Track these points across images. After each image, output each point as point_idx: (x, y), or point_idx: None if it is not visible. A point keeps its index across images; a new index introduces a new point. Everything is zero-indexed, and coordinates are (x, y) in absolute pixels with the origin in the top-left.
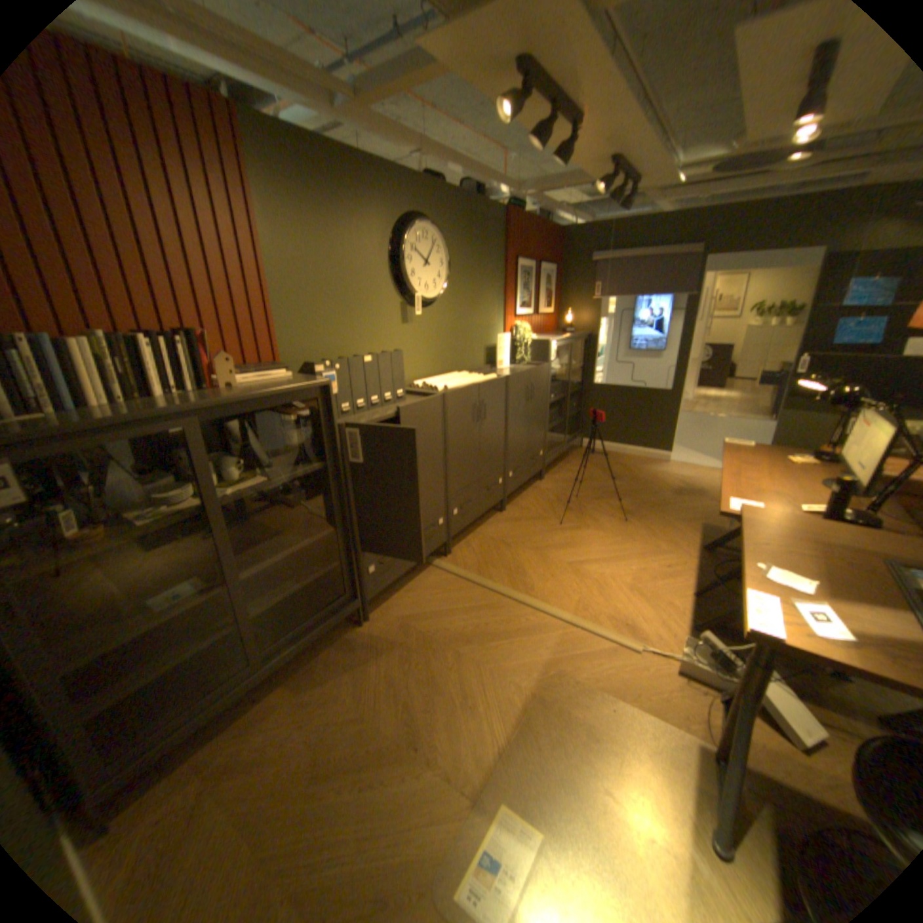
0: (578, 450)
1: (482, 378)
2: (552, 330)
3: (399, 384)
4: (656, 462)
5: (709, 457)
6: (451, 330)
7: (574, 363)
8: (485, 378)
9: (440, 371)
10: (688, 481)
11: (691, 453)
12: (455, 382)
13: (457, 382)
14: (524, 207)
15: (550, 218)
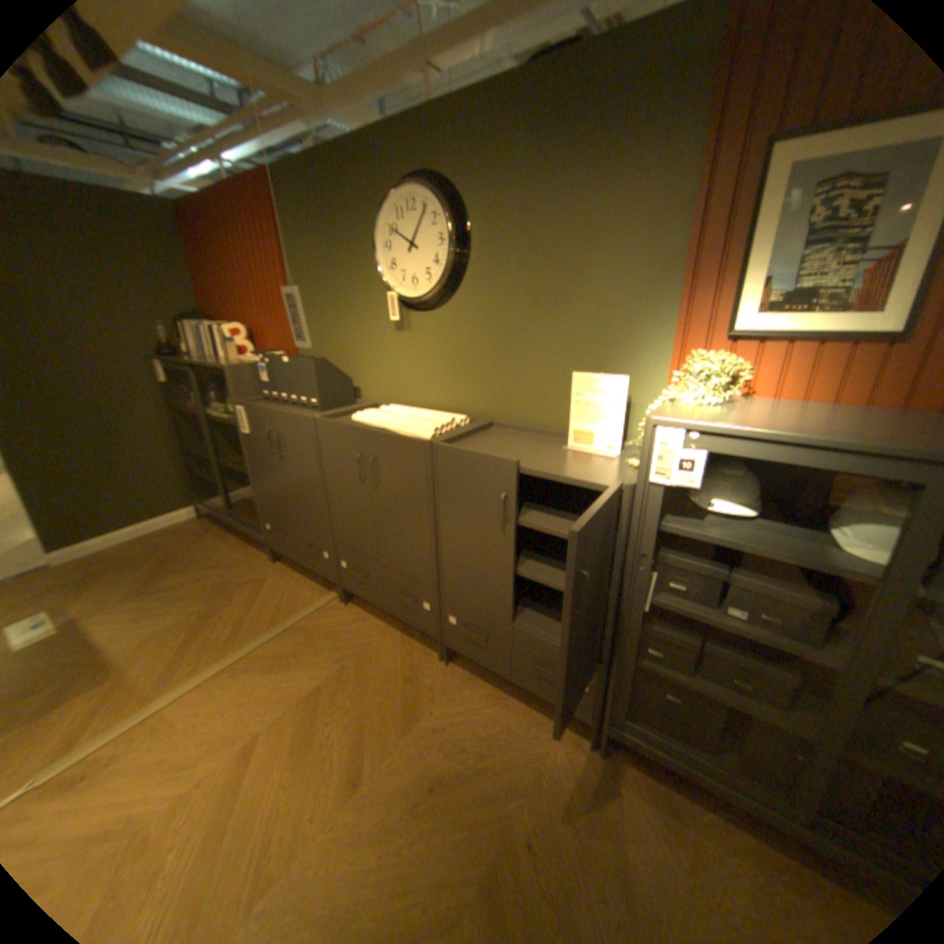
0: None
1: (406, 428)
2: None
3: (311, 392)
4: None
5: None
6: (481, 348)
7: None
8: (411, 430)
9: (456, 407)
10: None
11: None
12: (383, 418)
13: (384, 419)
14: None
15: None
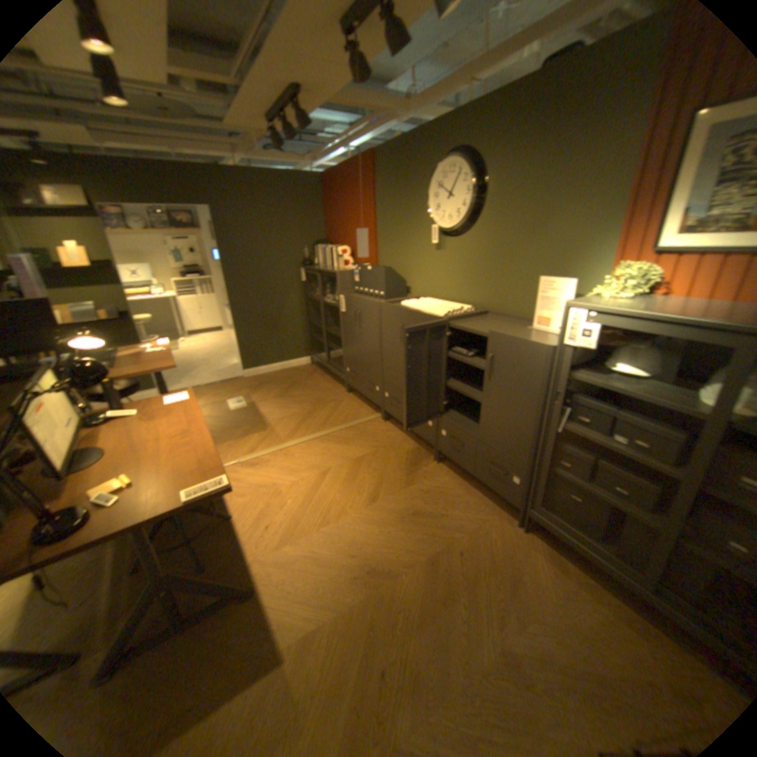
0: None
1: (431, 310)
2: None
3: (382, 288)
4: None
5: None
6: (488, 261)
7: None
8: (434, 311)
9: (469, 300)
10: None
11: None
12: (420, 304)
13: (420, 305)
14: None
15: None
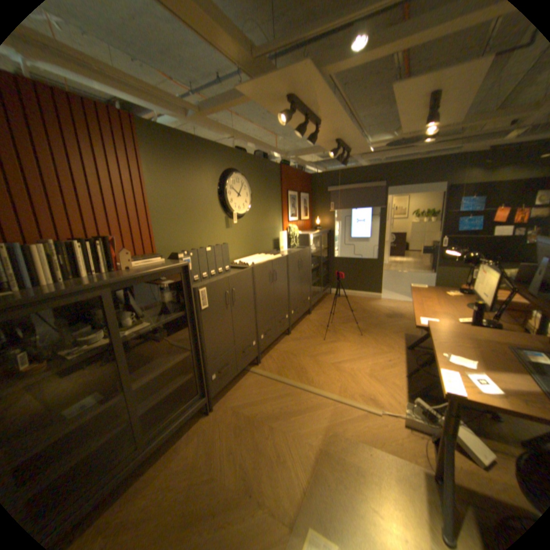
0: (329, 295)
1: (273, 257)
2: (309, 229)
3: (227, 263)
4: (374, 300)
5: (402, 295)
6: (254, 231)
7: (323, 246)
8: (275, 257)
9: (248, 254)
10: (392, 310)
11: (392, 293)
12: (258, 260)
13: (259, 260)
14: (289, 165)
15: (303, 169)
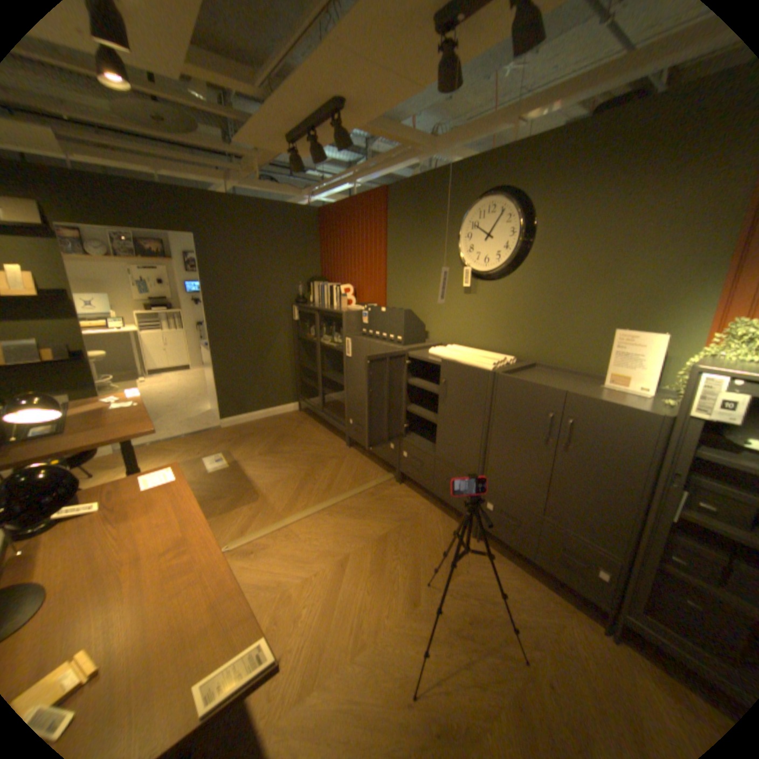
0: None
1: (472, 361)
2: None
3: (399, 332)
4: None
5: None
6: (533, 308)
7: None
8: (476, 362)
9: (506, 350)
10: None
11: None
12: (452, 353)
13: (453, 354)
14: None
15: None
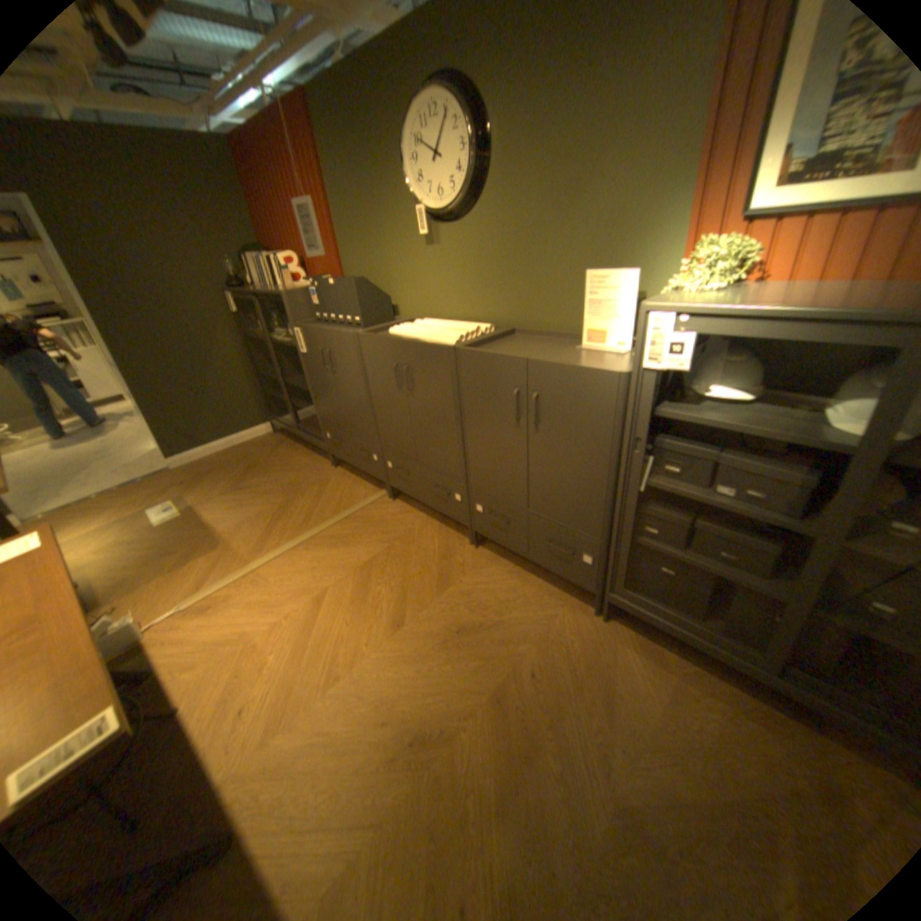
0: None
1: (434, 337)
2: None
3: (355, 311)
4: None
5: None
6: (504, 255)
7: None
8: (438, 338)
9: (484, 317)
10: None
11: None
12: (416, 329)
13: (417, 330)
14: None
15: None
